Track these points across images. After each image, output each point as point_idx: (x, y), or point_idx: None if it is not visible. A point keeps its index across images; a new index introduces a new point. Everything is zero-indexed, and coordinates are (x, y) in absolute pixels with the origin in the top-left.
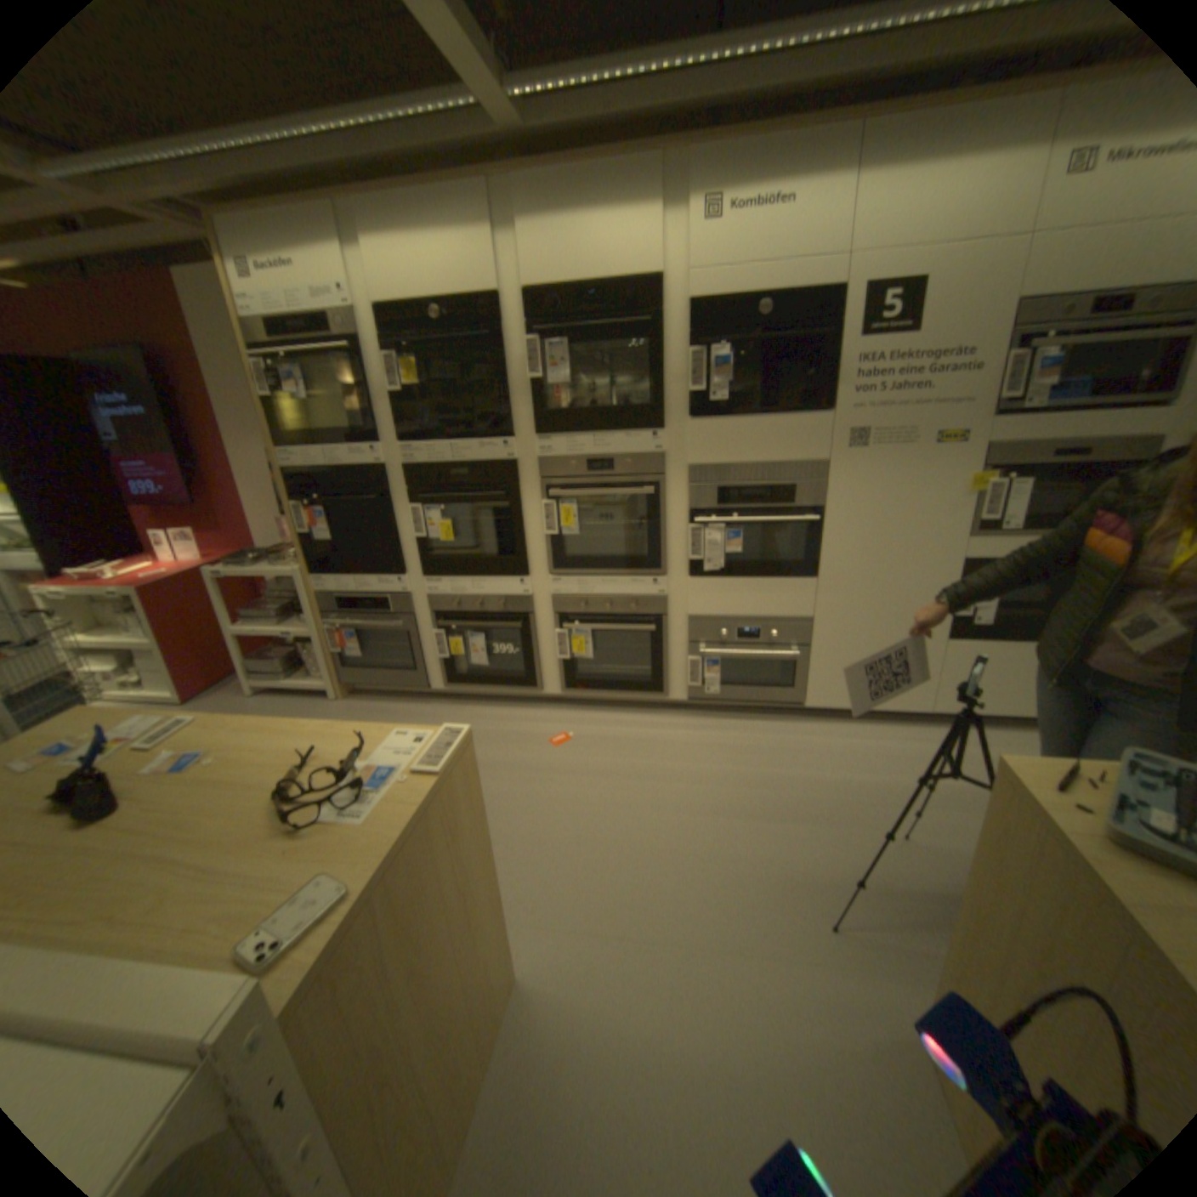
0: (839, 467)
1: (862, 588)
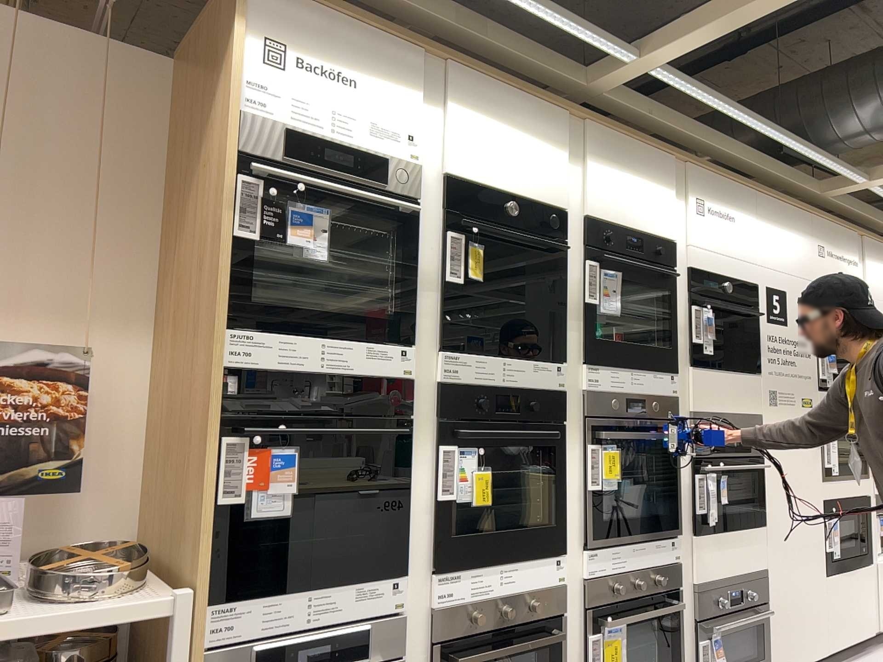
0: (767, 419)
1: (786, 531)
